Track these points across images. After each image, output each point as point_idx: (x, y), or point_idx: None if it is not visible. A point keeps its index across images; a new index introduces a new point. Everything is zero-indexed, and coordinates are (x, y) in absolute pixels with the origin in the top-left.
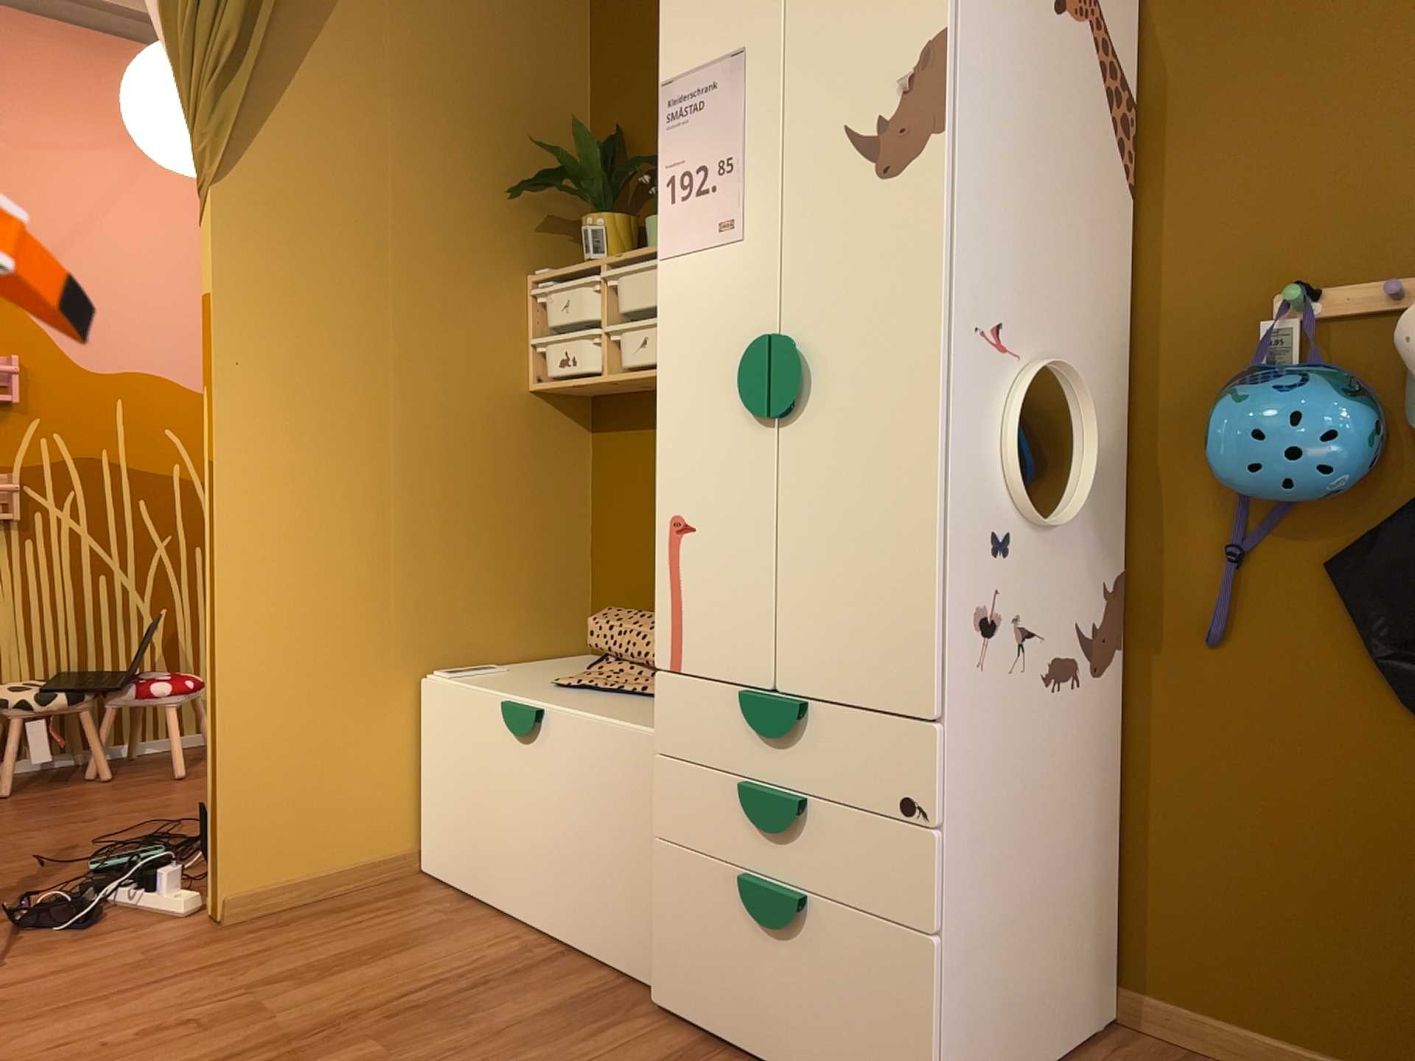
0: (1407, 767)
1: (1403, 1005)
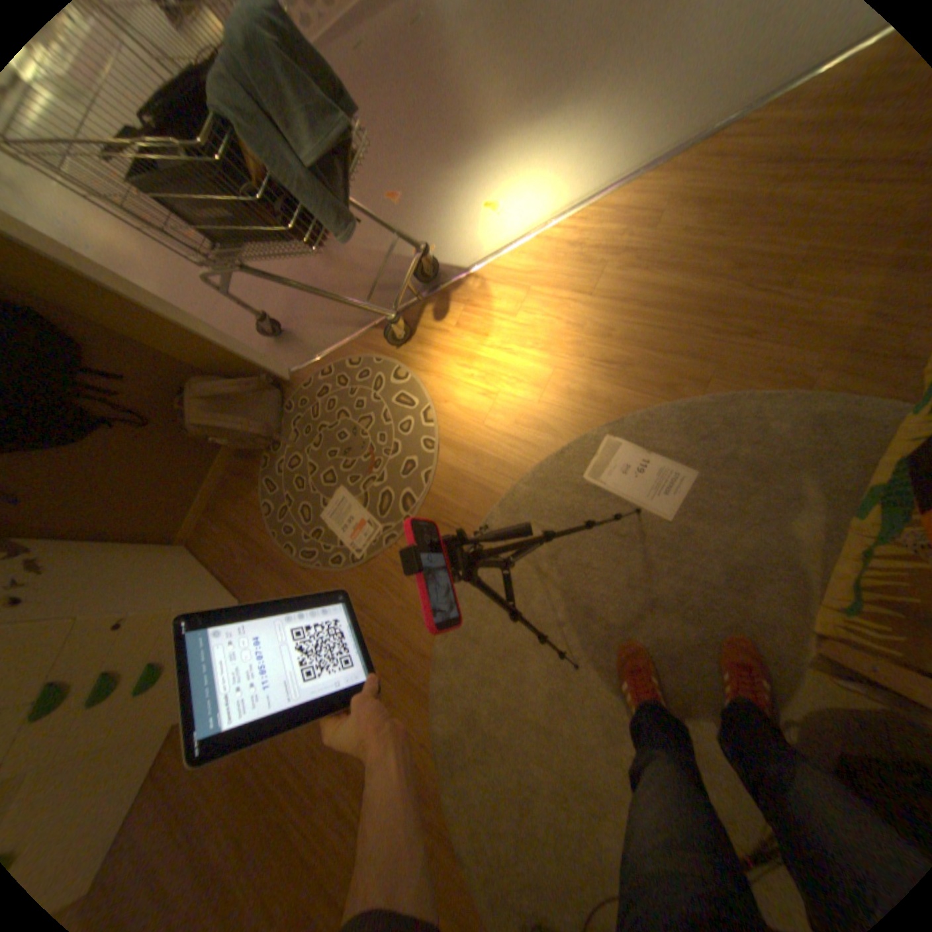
0: (99, 449)
1: (185, 468)
